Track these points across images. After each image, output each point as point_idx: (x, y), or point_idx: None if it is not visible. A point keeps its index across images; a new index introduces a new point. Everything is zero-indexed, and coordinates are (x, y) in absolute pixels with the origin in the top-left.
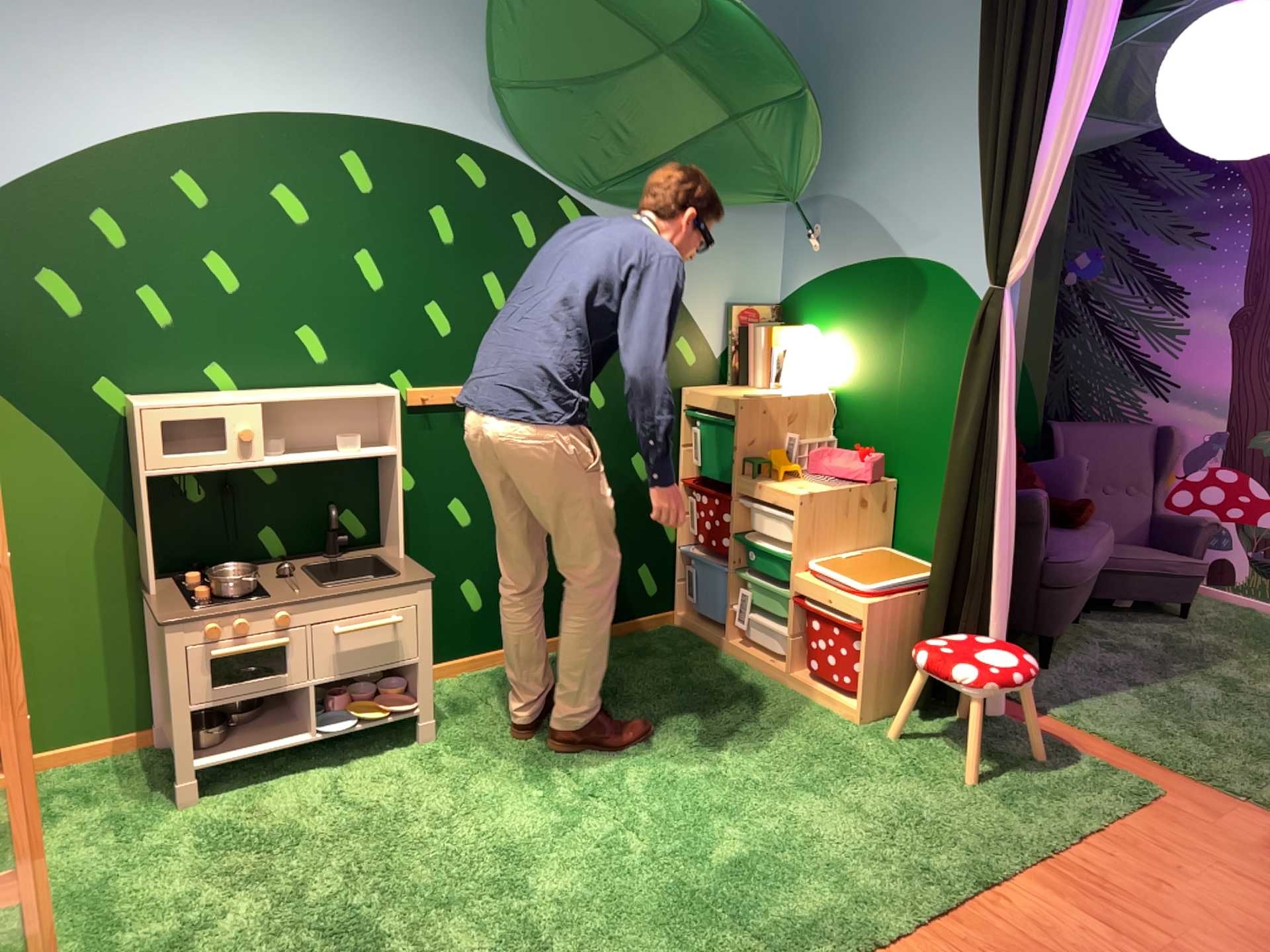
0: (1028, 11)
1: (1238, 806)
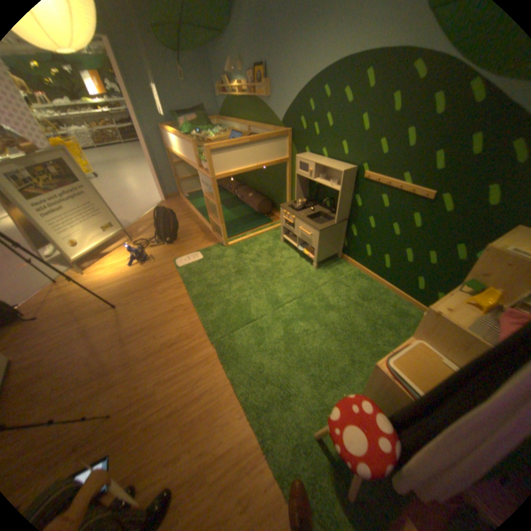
0: None
1: None
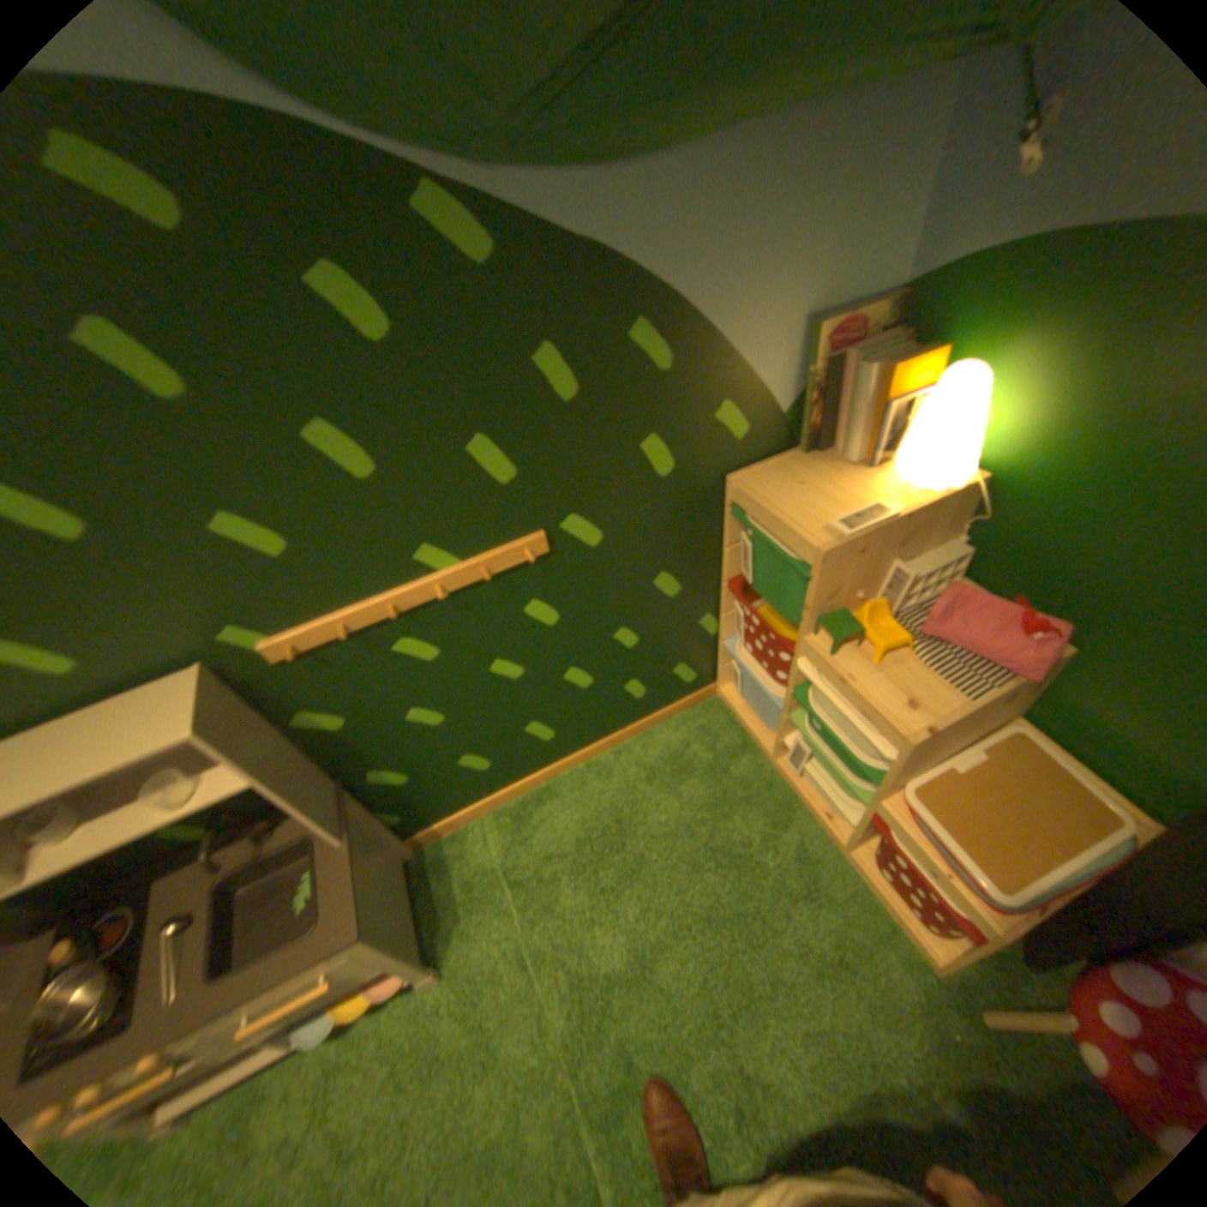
0: None
1: None
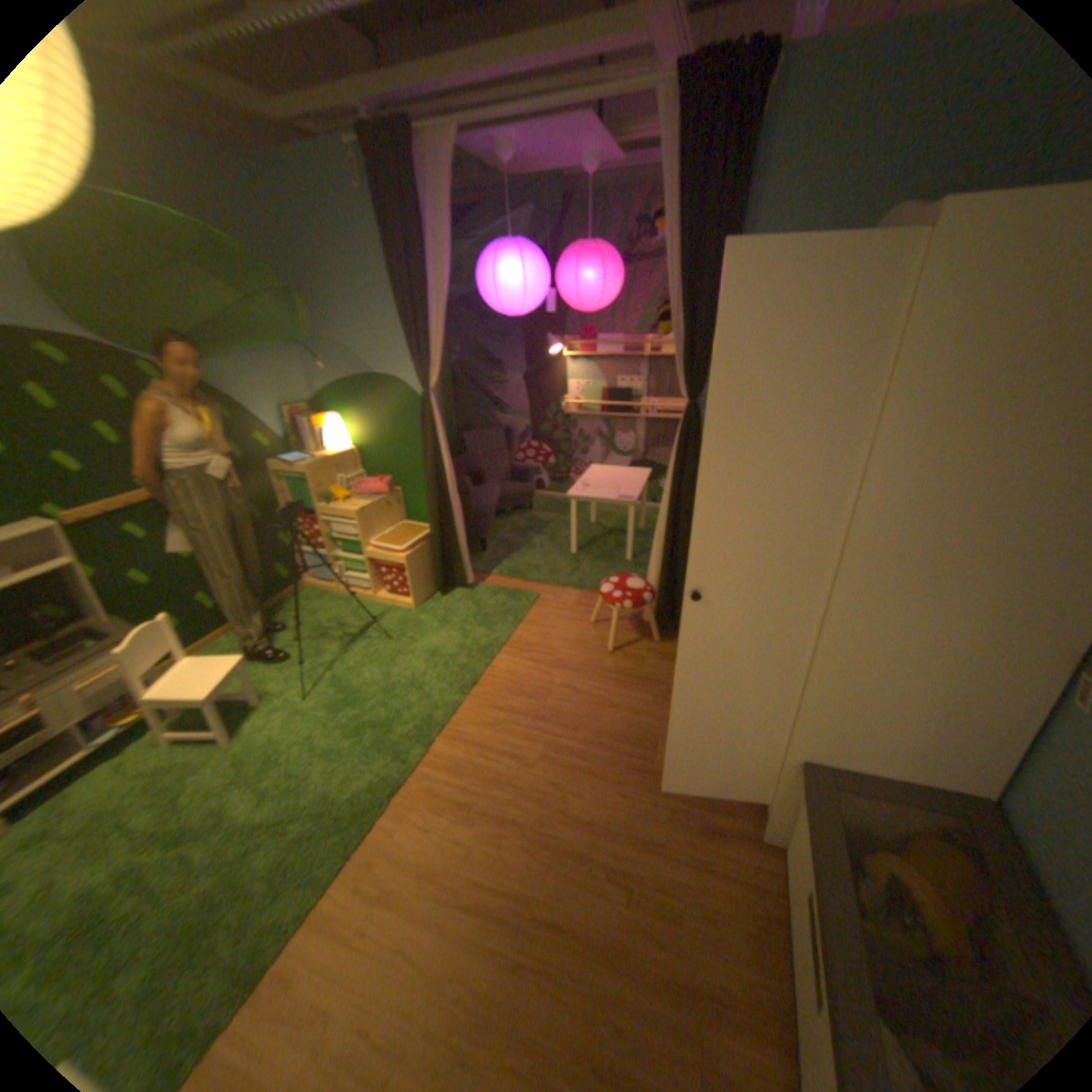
0: (407, 244)
1: (565, 591)
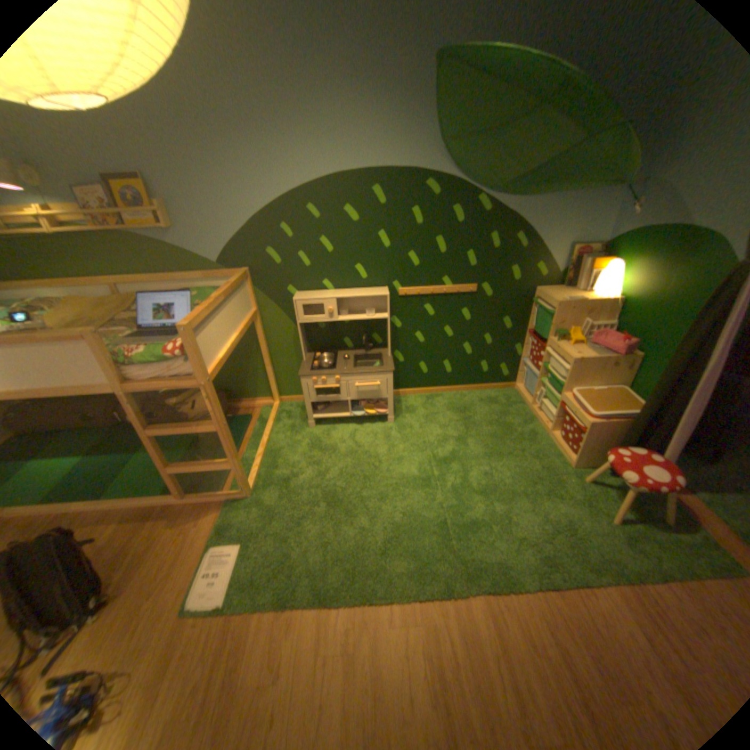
0: None
1: None
